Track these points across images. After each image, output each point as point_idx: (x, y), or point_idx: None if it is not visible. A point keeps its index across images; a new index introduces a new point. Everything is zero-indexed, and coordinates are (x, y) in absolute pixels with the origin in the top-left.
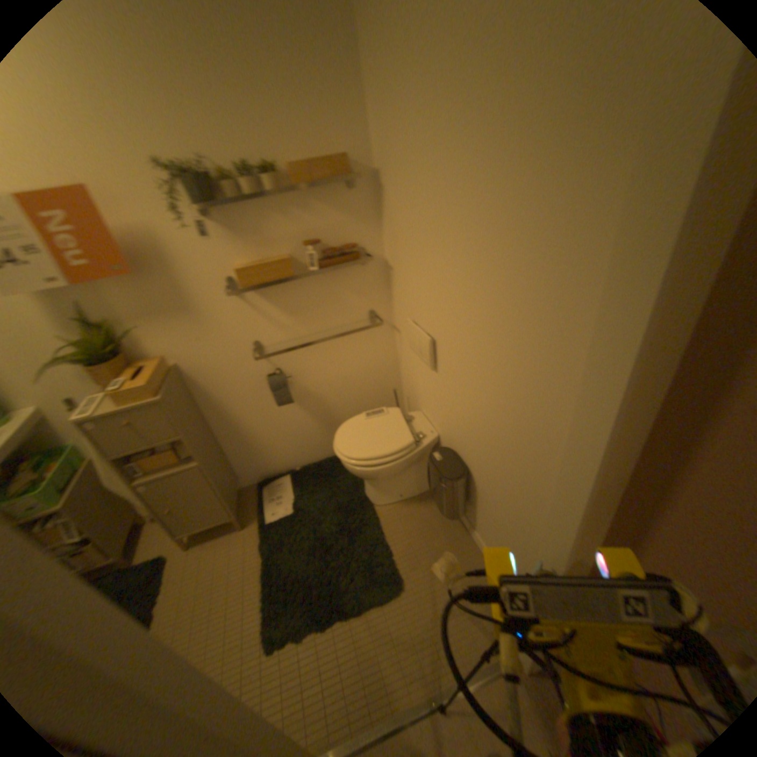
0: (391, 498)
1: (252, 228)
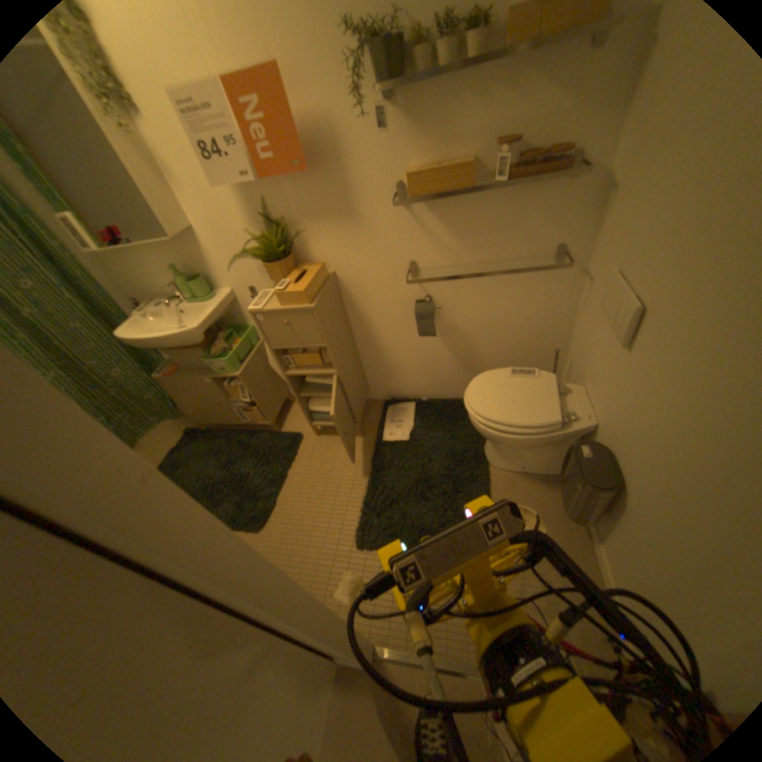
0: (511, 466)
1: (440, 116)
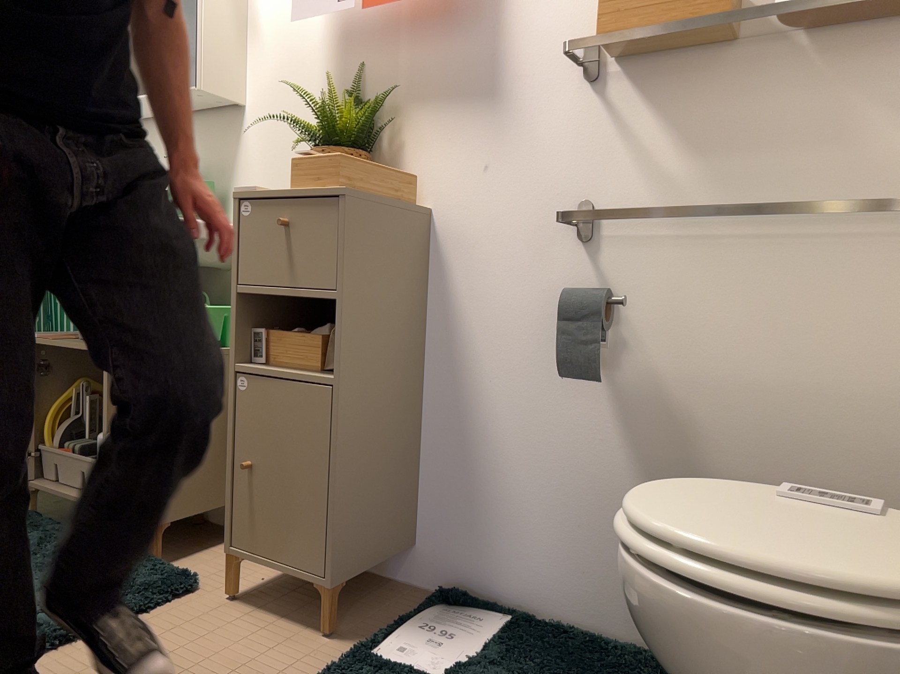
0: None
1: None
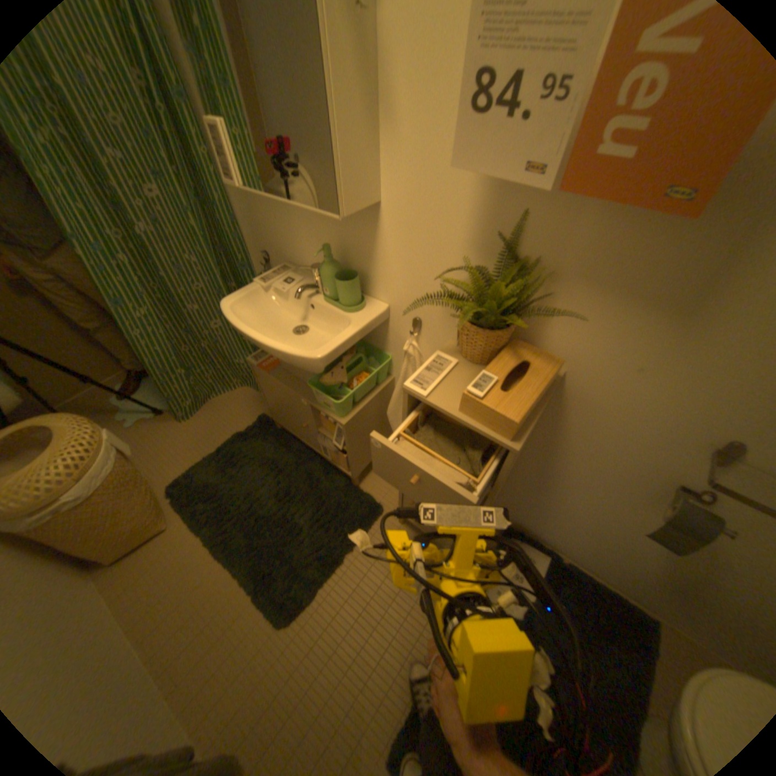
0: None
1: None
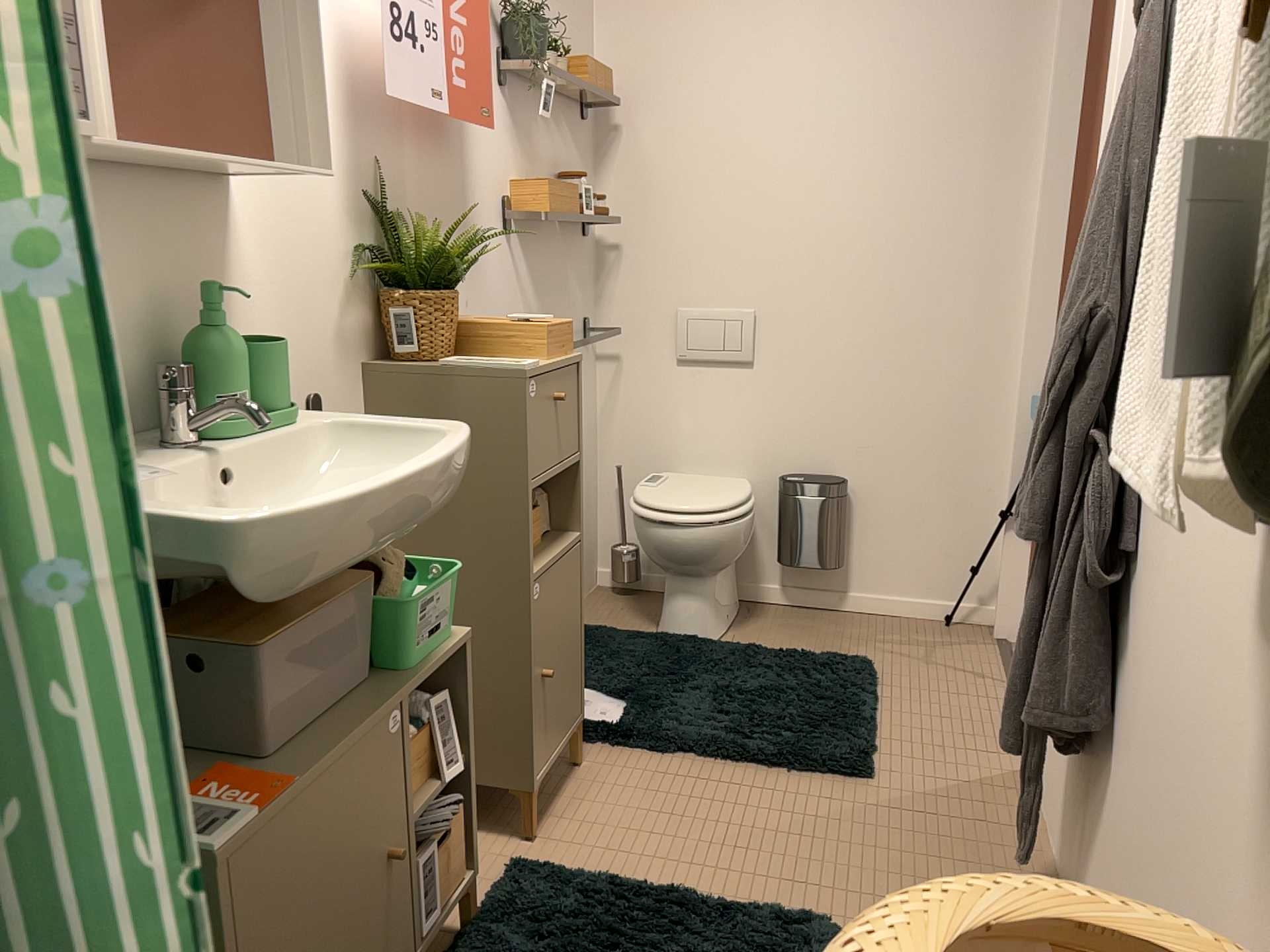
0: (724, 621)
1: (529, 133)
